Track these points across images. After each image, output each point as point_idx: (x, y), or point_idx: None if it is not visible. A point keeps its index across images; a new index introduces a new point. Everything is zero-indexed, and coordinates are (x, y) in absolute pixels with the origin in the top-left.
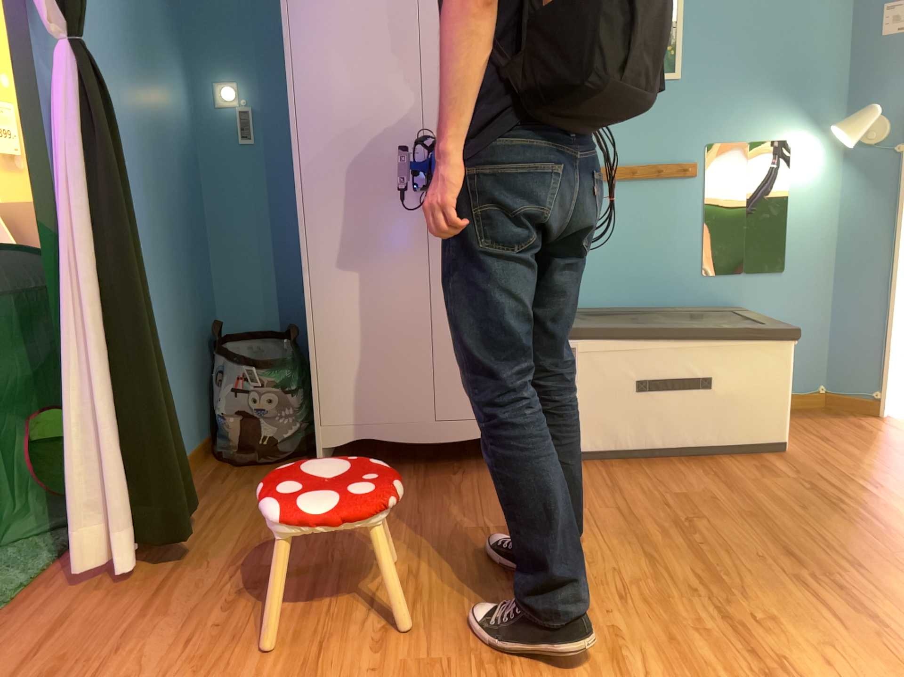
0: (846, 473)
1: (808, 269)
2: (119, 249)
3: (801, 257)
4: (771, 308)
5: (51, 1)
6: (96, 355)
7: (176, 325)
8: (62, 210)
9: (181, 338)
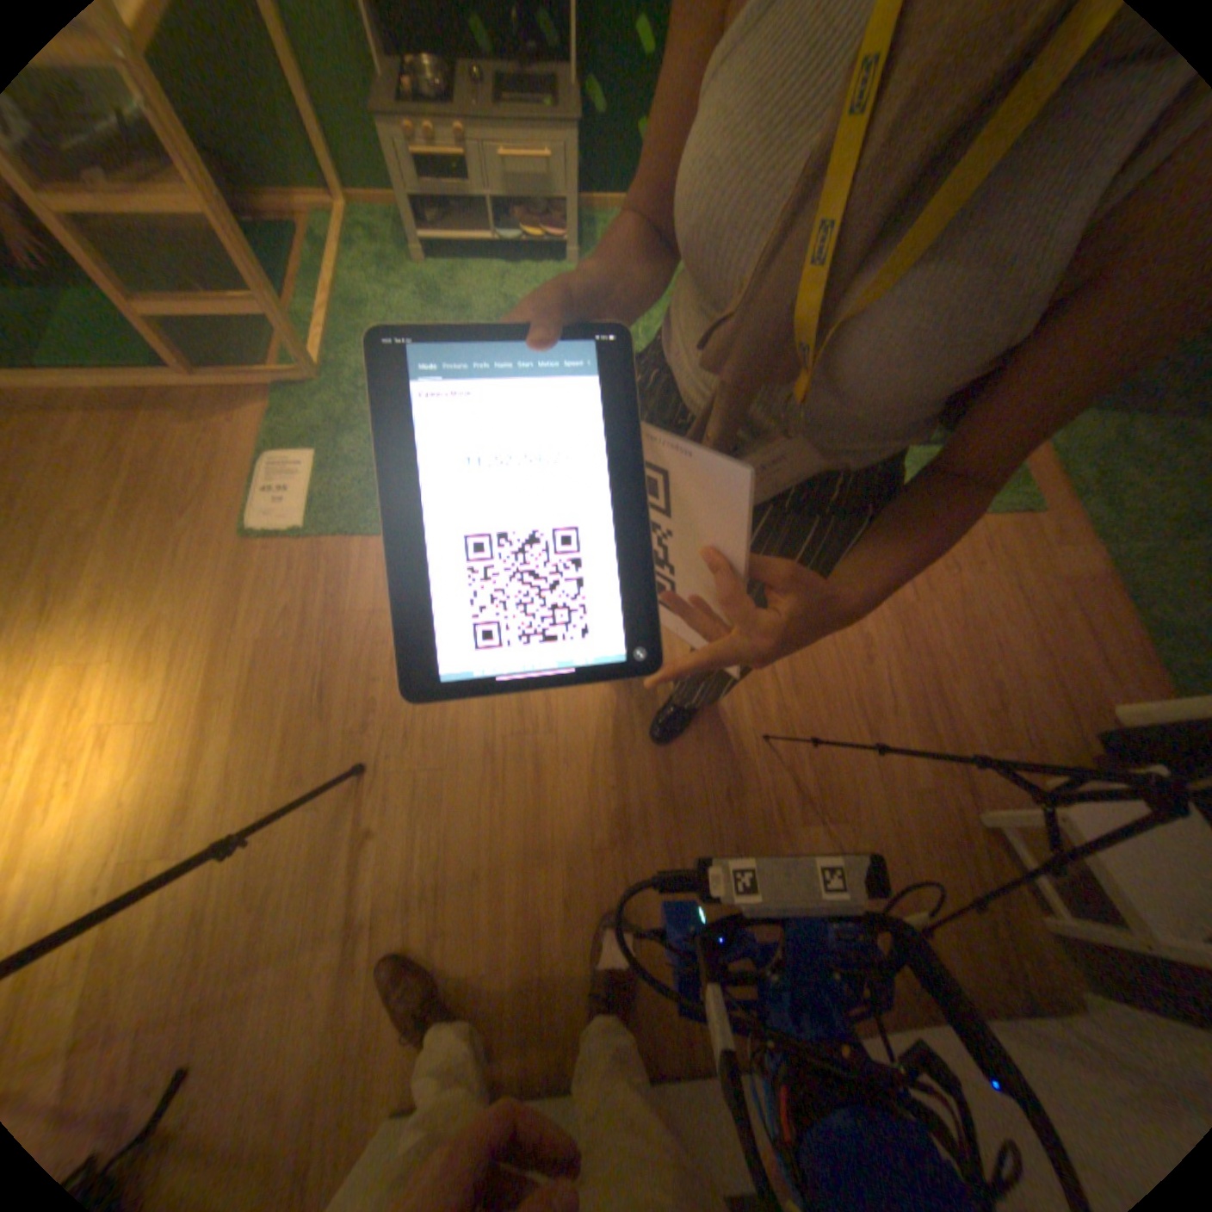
0: (344, 1010)
1: None
2: None
3: None
4: None
5: None
6: None
7: None
8: None
9: None
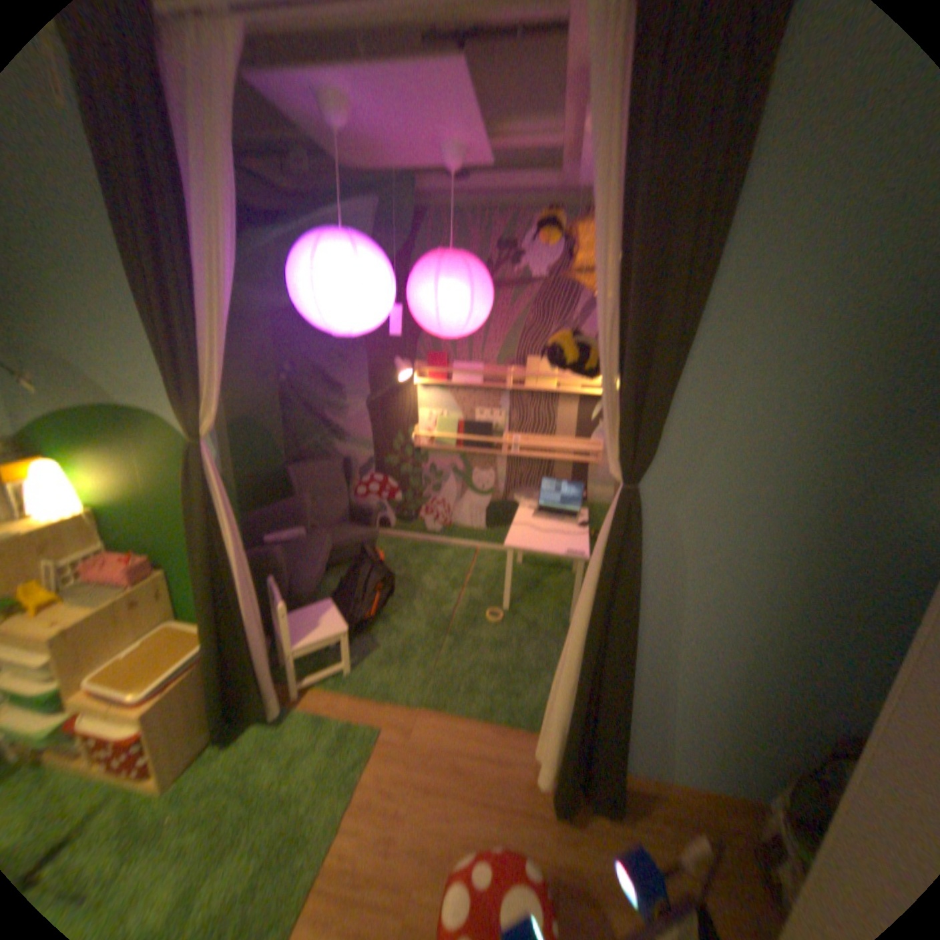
0: None
1: None
2: (606, 633)
3: None
4: None
5: (618, 457)
6: (578, 678)
7: (773, 706)
8: (585, 587)
9: (780, 720)
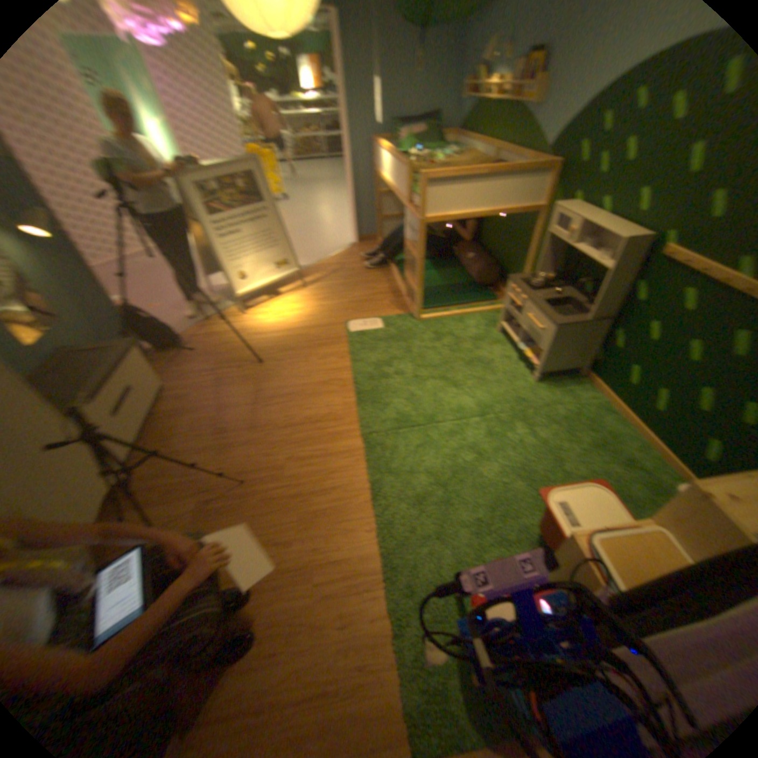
0: (195, 375)
1: (71, 310)
2: None
3: (62, 306)
4: (75, 339)
5: None
6: None
7: None
8: None
9: None
